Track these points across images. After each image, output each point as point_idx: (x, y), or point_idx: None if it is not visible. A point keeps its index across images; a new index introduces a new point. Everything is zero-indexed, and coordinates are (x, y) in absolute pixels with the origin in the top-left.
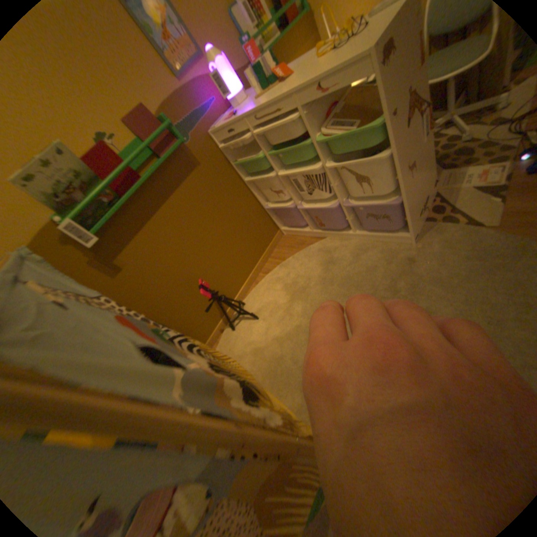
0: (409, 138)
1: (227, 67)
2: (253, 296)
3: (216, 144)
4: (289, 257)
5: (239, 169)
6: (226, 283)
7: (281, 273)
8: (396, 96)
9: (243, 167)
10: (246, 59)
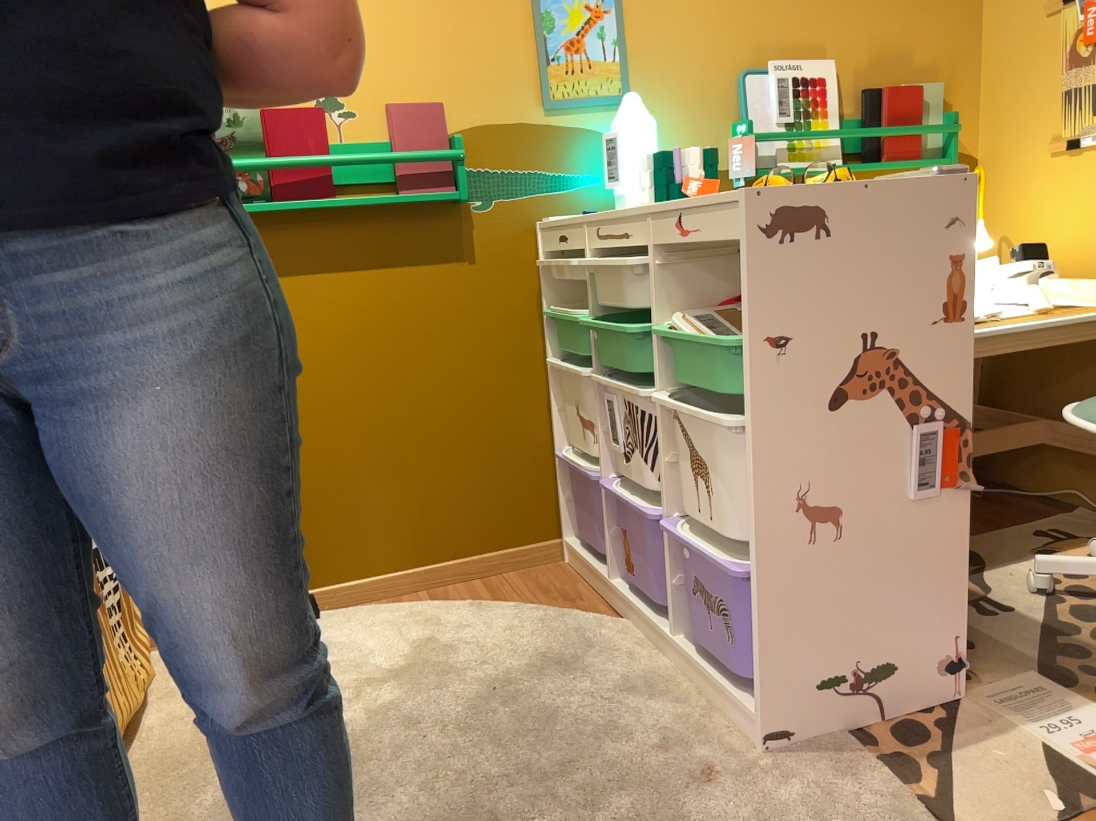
0: (819, 439)
1: (642, 142)
2: (349, 613)
3: (537, 253)
4: (510, 602)
5: (552, 329)
6: (322, 529)
7: (451, 615)
8: (789, 317)
9: (565, 332)
10: (728, 163)
